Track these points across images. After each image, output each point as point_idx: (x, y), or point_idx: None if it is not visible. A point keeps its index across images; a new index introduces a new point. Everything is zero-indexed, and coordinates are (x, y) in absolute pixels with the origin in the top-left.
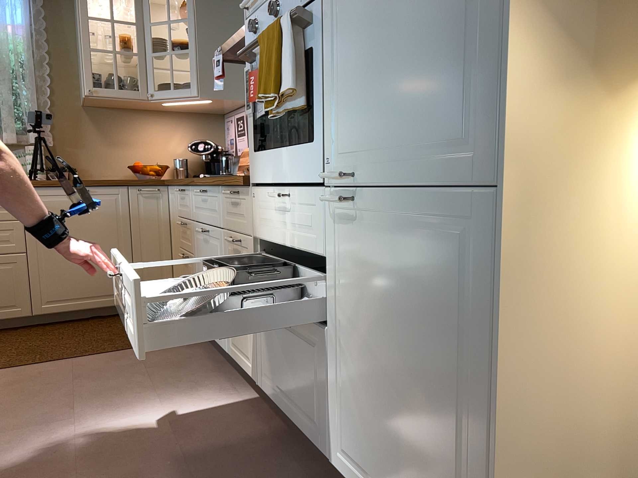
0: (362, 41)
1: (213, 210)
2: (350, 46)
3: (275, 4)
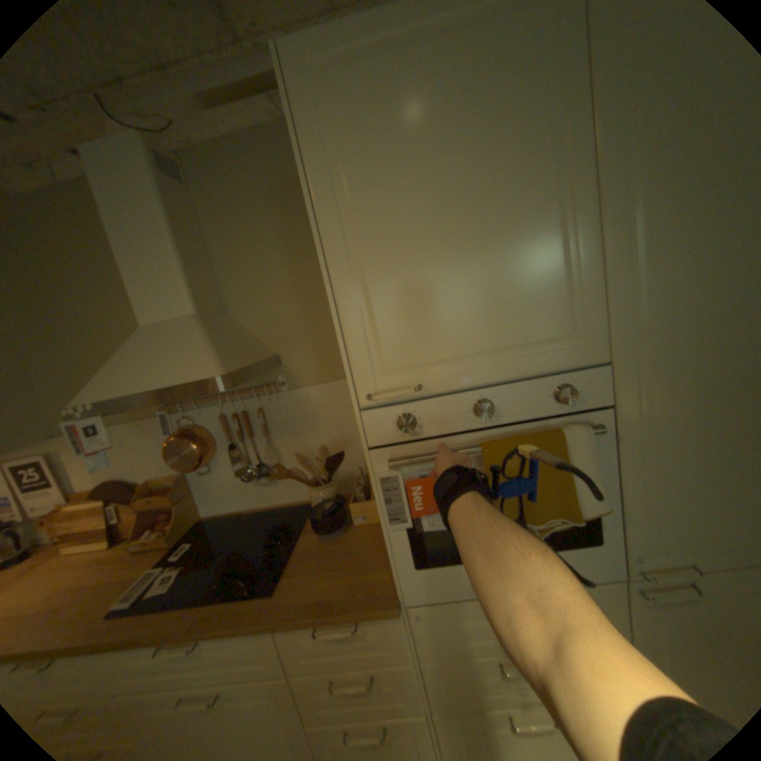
0: (697, 457)
1: (232, 663)
2: (674, 461)
3: (492, 407)
